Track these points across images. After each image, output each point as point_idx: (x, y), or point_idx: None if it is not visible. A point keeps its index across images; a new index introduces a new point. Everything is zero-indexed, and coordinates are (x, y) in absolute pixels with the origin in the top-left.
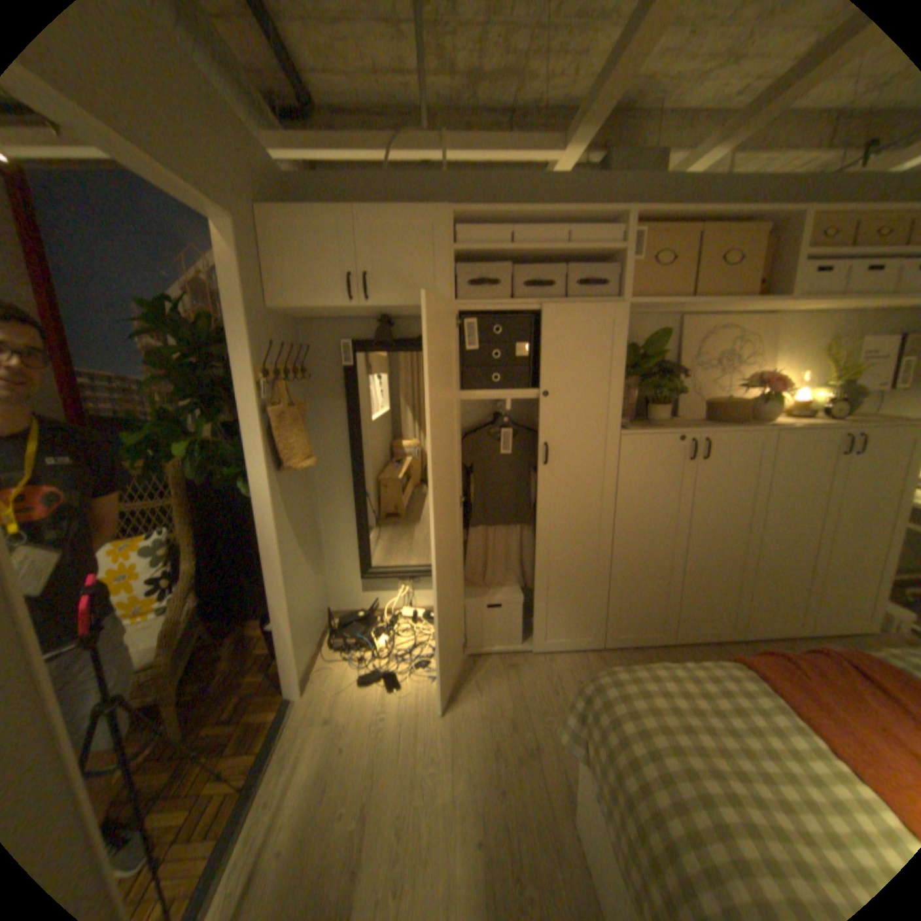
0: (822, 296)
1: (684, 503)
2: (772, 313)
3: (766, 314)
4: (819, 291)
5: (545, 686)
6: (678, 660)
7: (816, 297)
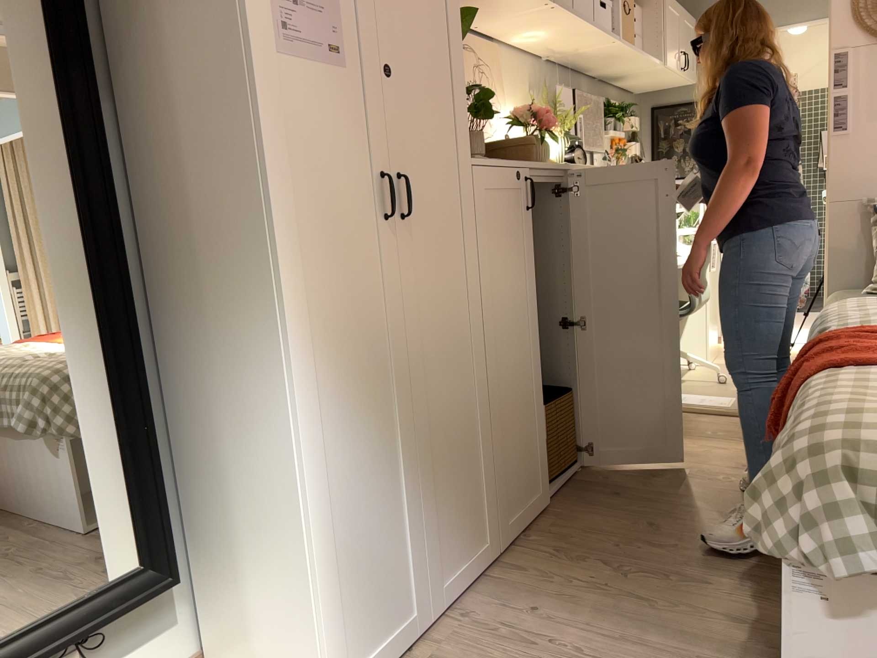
0: (568, 7)
1: (517, 282)
2: (490, 40)
3: (488, 39)
4: (561, 2)
5: (505, 655)
6: (569, 517)
7: (565, 5)
